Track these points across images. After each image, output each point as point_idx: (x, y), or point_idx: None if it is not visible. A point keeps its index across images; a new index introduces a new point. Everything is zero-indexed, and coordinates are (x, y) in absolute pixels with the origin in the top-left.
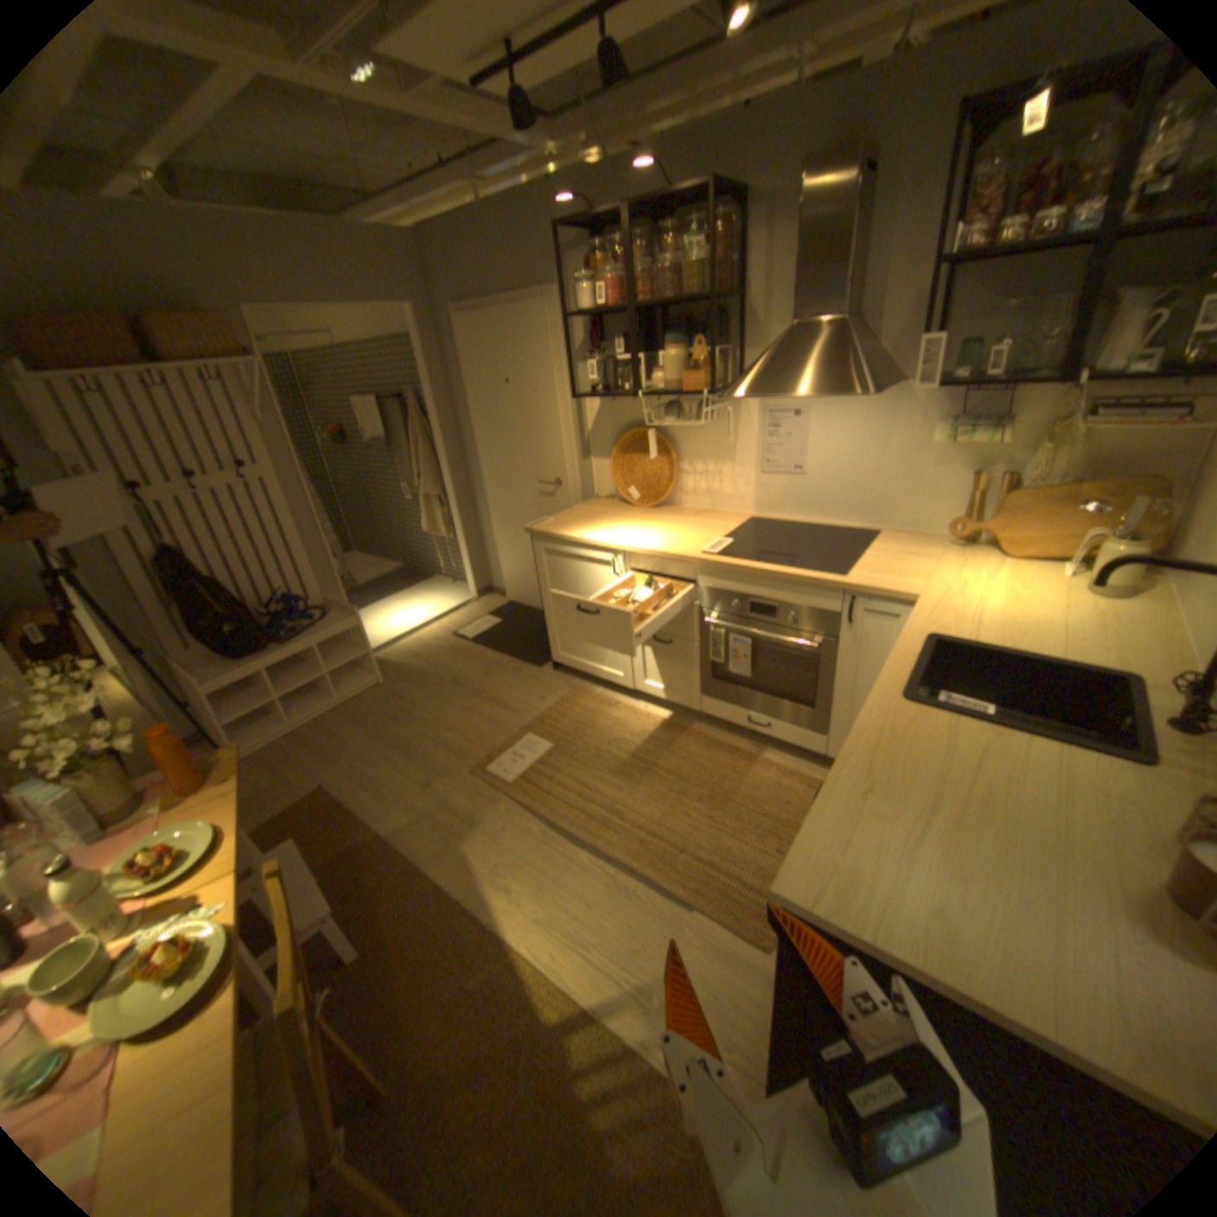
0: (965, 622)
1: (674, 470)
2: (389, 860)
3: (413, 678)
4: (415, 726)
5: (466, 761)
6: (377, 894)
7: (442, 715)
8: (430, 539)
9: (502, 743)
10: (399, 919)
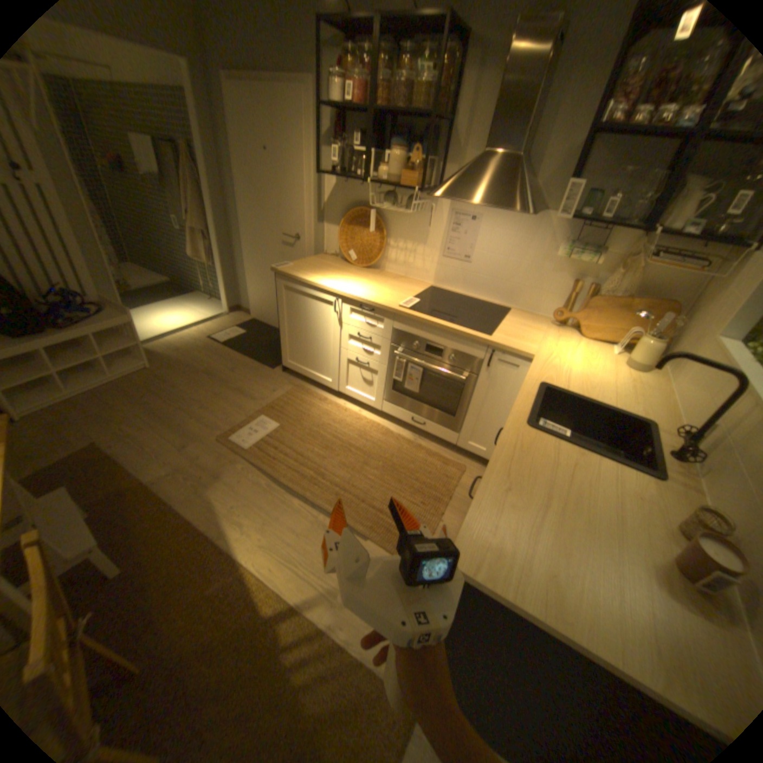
0: (561, 376)
1: (384, 243)
2: (150, 501)
3: (175, 367)
4: (175, 403)
5: (214, 432)
6: (139, 526)
7: (197, 396)
8: (194, 263)
9: (242, 420)
10: (156, 544)
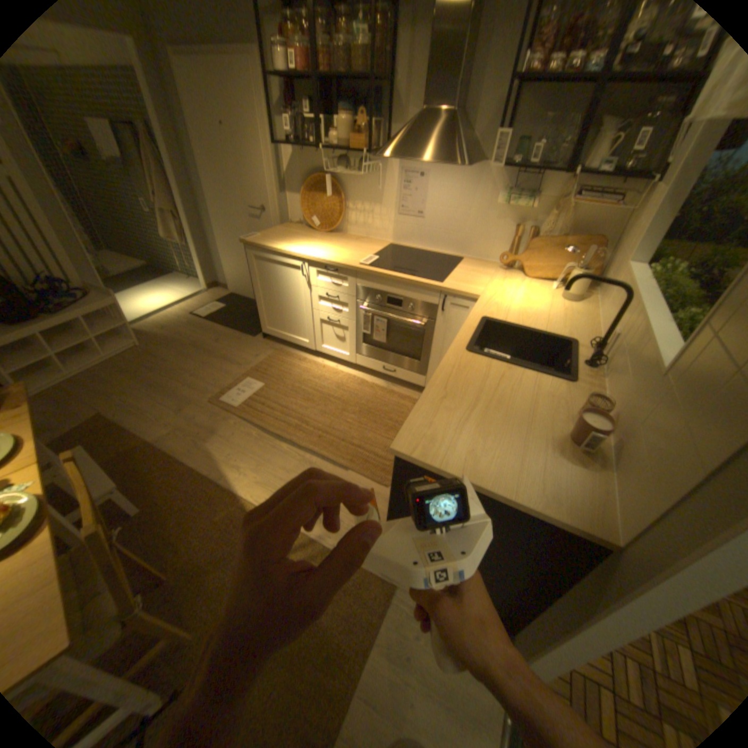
0: (501, 311)
1: (343, 207)
2: (155, 455)
3: (162, 342)
4: (167, 374)
5: (206, 395)
6: (149, 475)
7: (186, 367)
8: (167, 244)
9: (230, 383)
10: (166, 488)
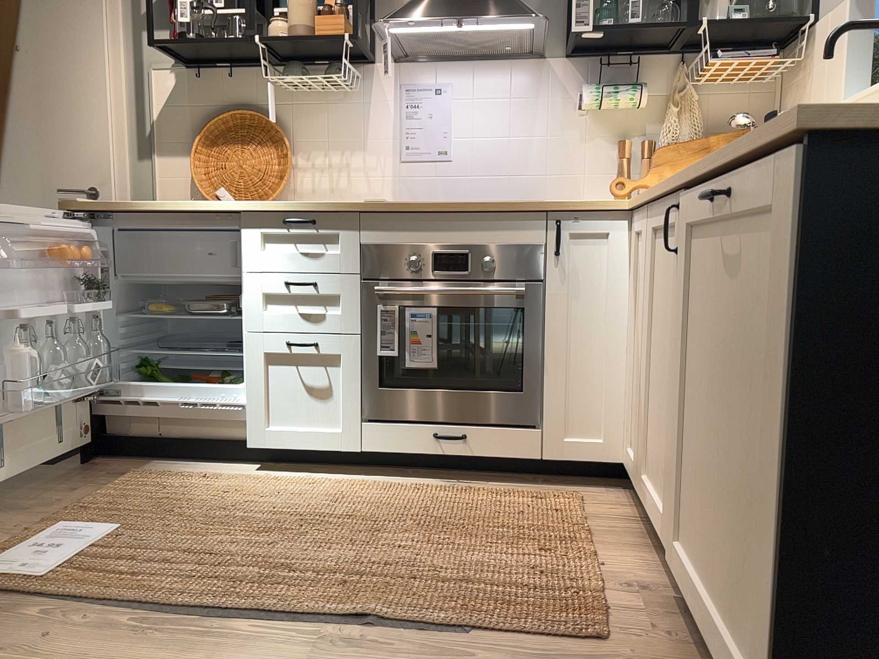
0: None
1: (288, 159)
2: None
3: None
4: None
5: None
6: None
7: None
8: None
9: (1, 547)
10: None
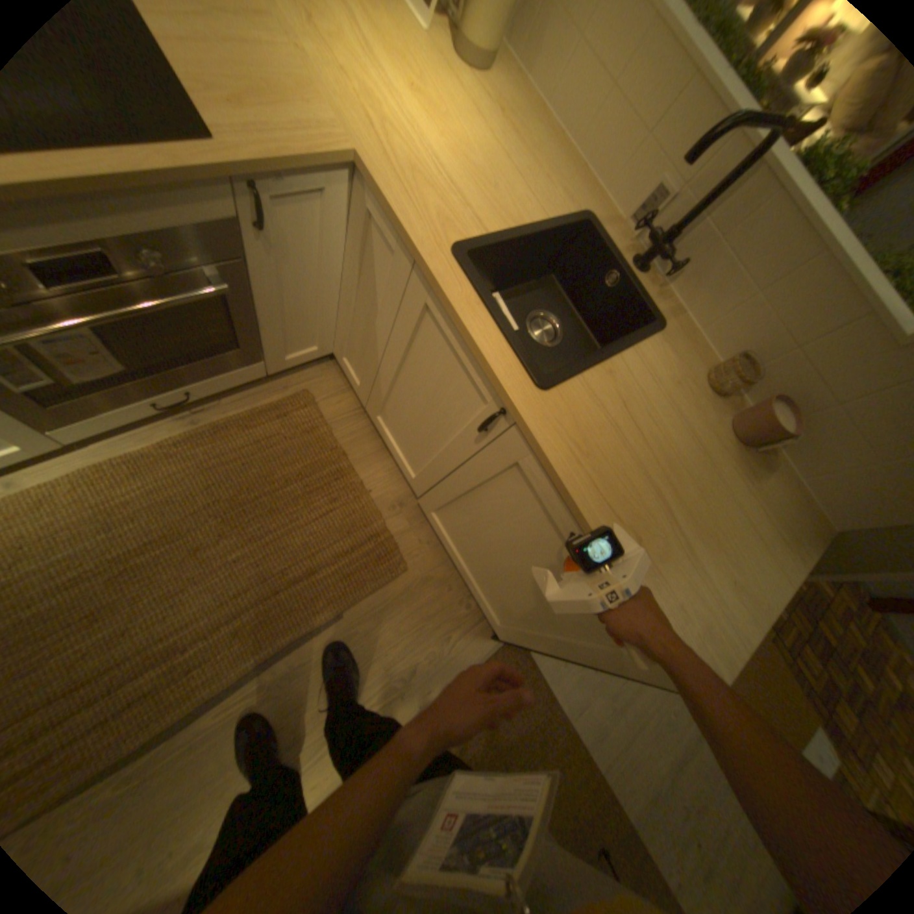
0: (446, 193)
1: None
2: None
3: None
4: None
5: None
6: None
7: None
8: None
9: None
10: None
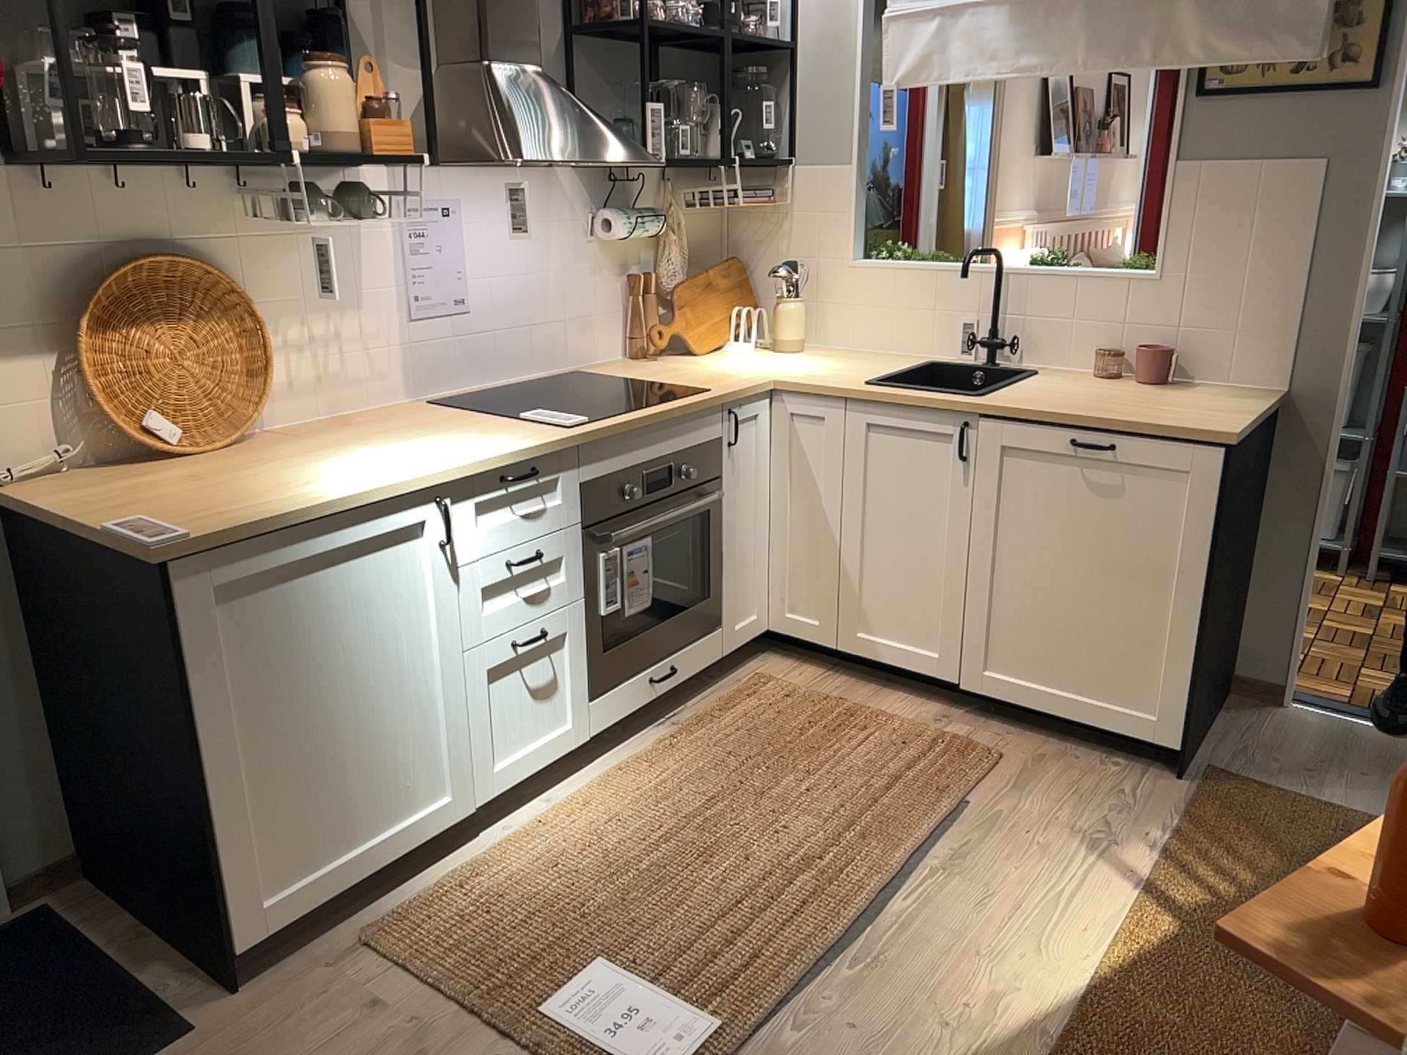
0: (838, 375)
1: (270, 343)
2: None
3: None
4: None
5: None
6: None
7: None
8: None
9: None
10: None
